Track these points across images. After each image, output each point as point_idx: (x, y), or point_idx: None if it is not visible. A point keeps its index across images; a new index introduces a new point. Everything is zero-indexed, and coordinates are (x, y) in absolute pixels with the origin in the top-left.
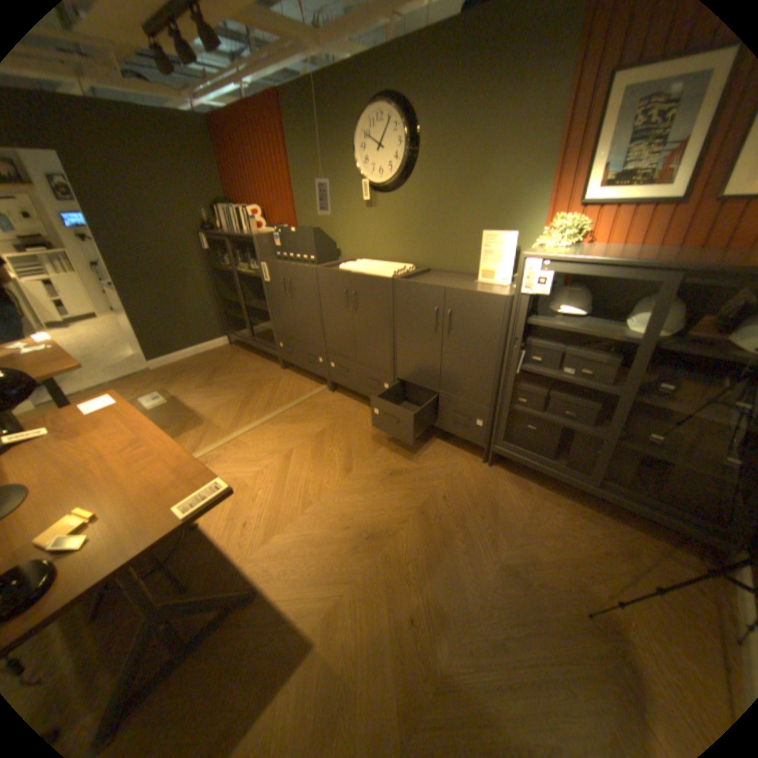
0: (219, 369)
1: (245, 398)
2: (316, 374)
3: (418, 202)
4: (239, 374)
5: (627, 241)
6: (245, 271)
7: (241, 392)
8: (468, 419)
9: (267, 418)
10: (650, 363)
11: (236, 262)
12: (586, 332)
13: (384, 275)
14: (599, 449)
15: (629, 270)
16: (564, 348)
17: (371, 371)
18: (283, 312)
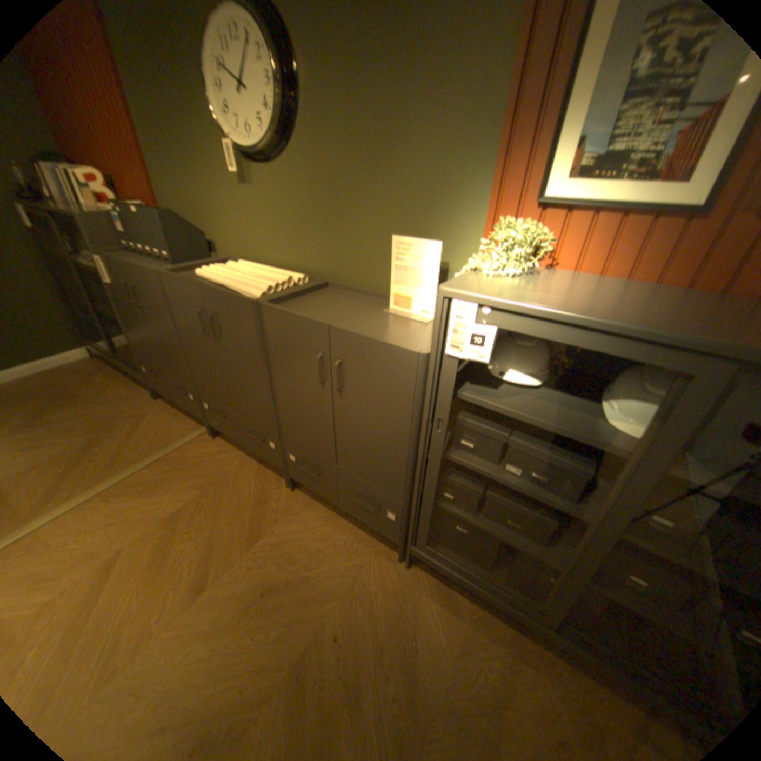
0: (59, 398)
1: (79, 450)
2: (190, 413)
3: (305, 180)
4: (86, 408)
5: (604, 270)
6: (87, 262)
7: (77, 439)
8: (376, 508)
9: (99, 490)
10: (643, 494)
11: (80, 247)
12: (541, 424)
13: (249, 293)
14: (553, 582)
15: (623, 342)
16: (507, 437)
17: (251, 422)
18: (135, 327)
